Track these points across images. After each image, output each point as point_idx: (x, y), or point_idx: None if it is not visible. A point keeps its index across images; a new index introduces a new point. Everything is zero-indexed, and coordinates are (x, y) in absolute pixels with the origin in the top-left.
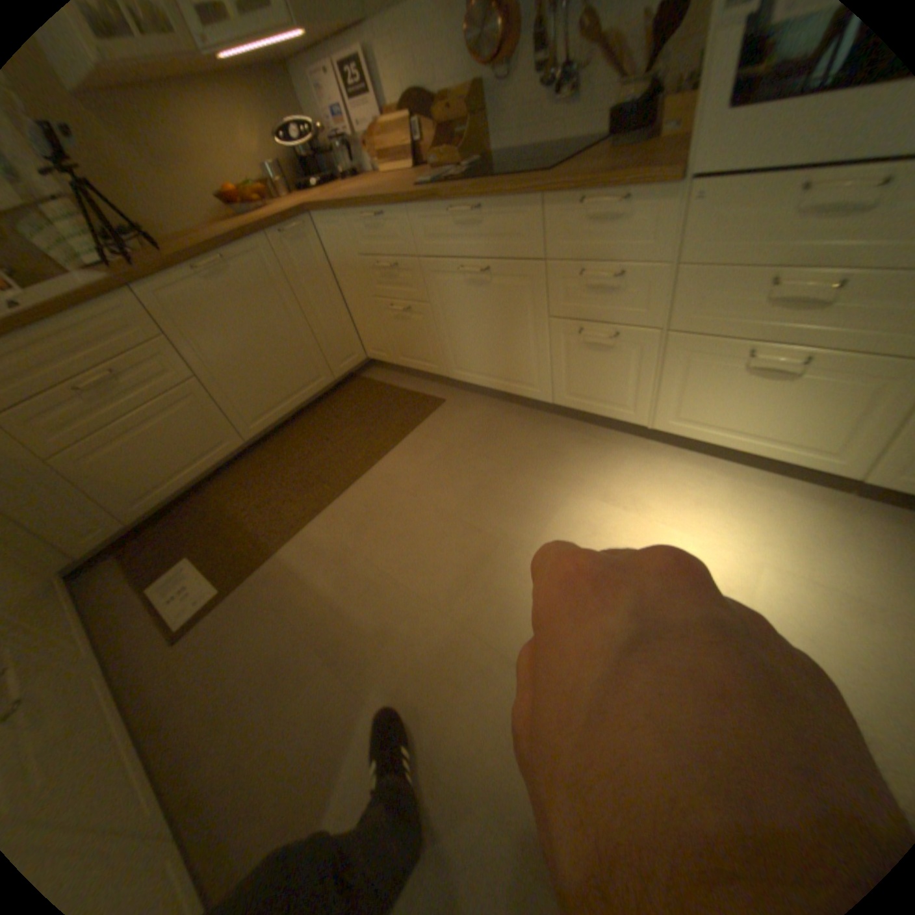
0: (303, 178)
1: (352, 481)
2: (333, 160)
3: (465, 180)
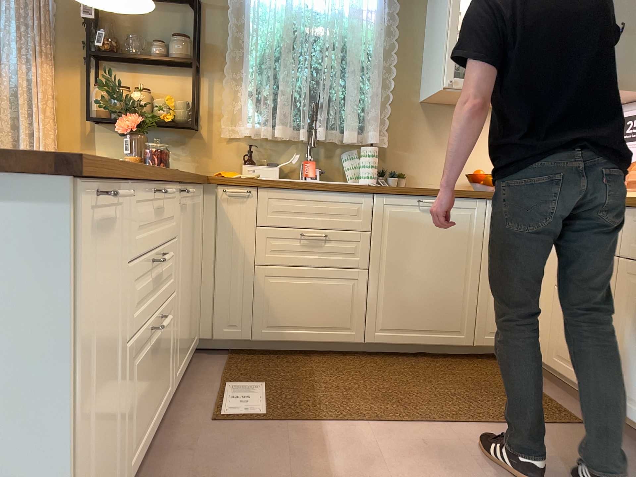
0: None
1: (428, 423)
2: None
3: None
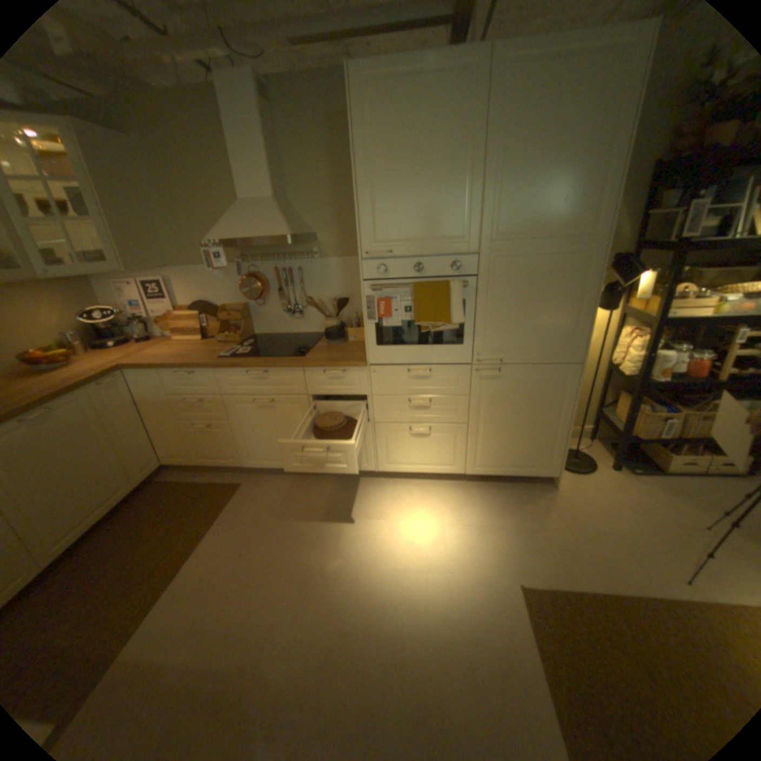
0: (97, 341)
1: (180, 567)
2: (123, 329)
3: (256, 358)
